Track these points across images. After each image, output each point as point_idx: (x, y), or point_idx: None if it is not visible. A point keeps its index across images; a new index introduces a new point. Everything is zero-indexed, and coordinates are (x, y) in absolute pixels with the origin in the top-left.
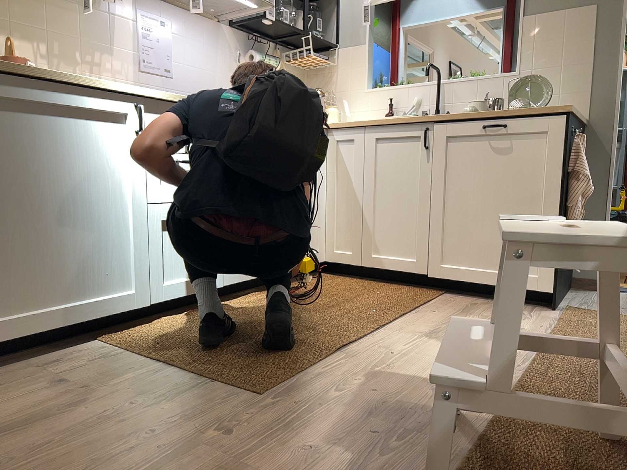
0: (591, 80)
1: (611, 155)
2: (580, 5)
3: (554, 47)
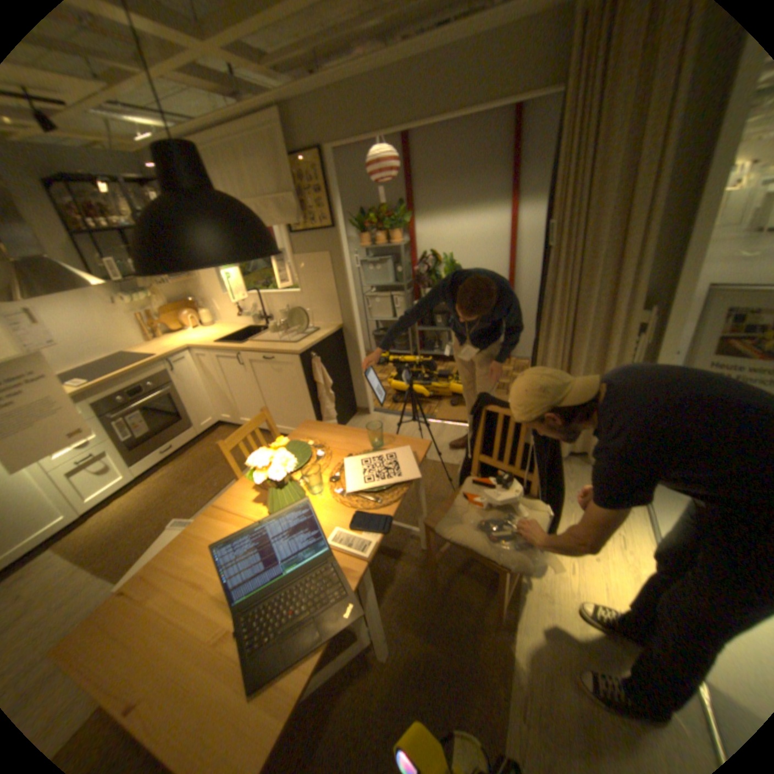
0: (338, 298)
1: (358, 343)
2: (321, 249)
3: (315, 275)
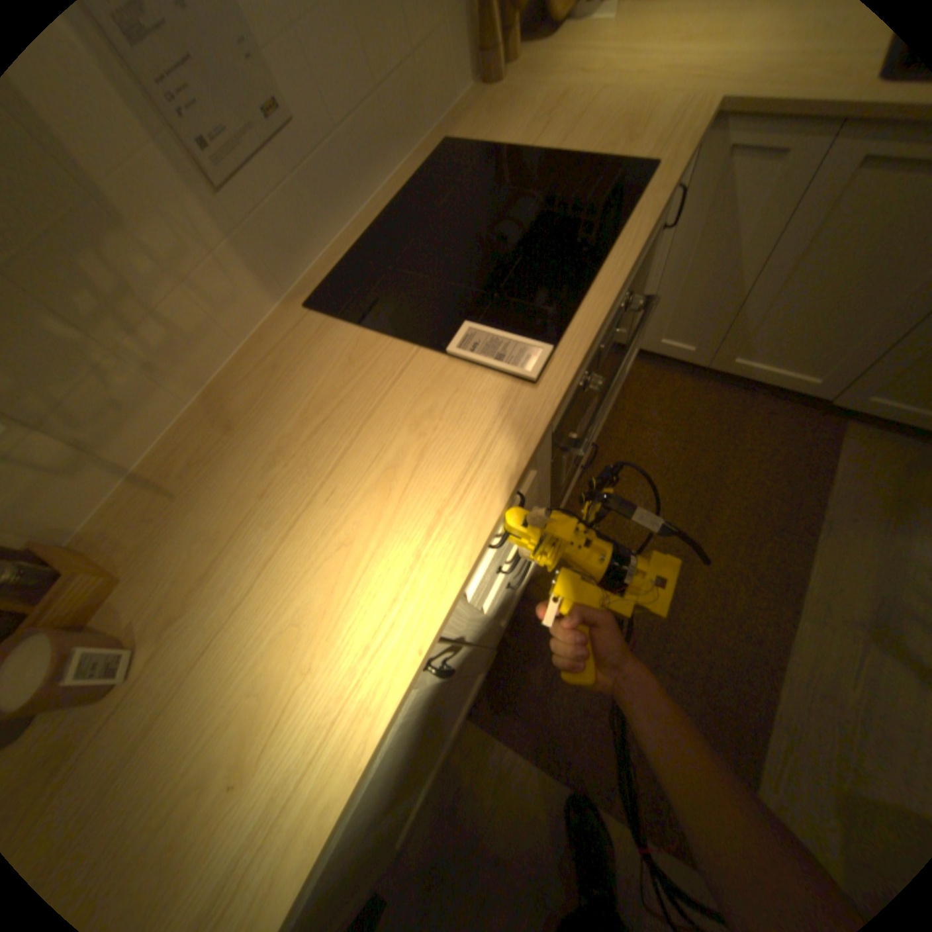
0: None
1: None
2: None
3: None
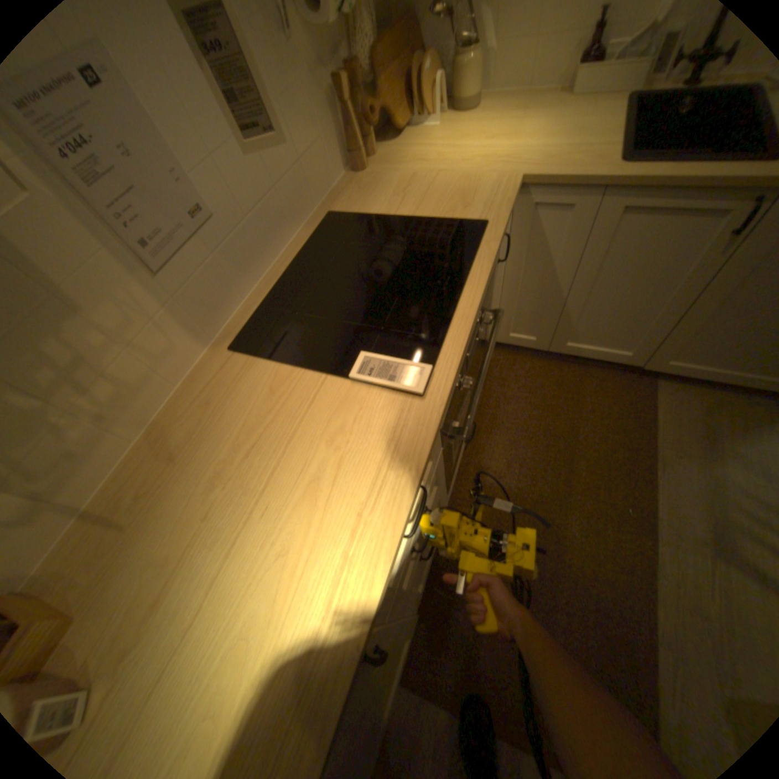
0: None
1: None
2: None
3: None
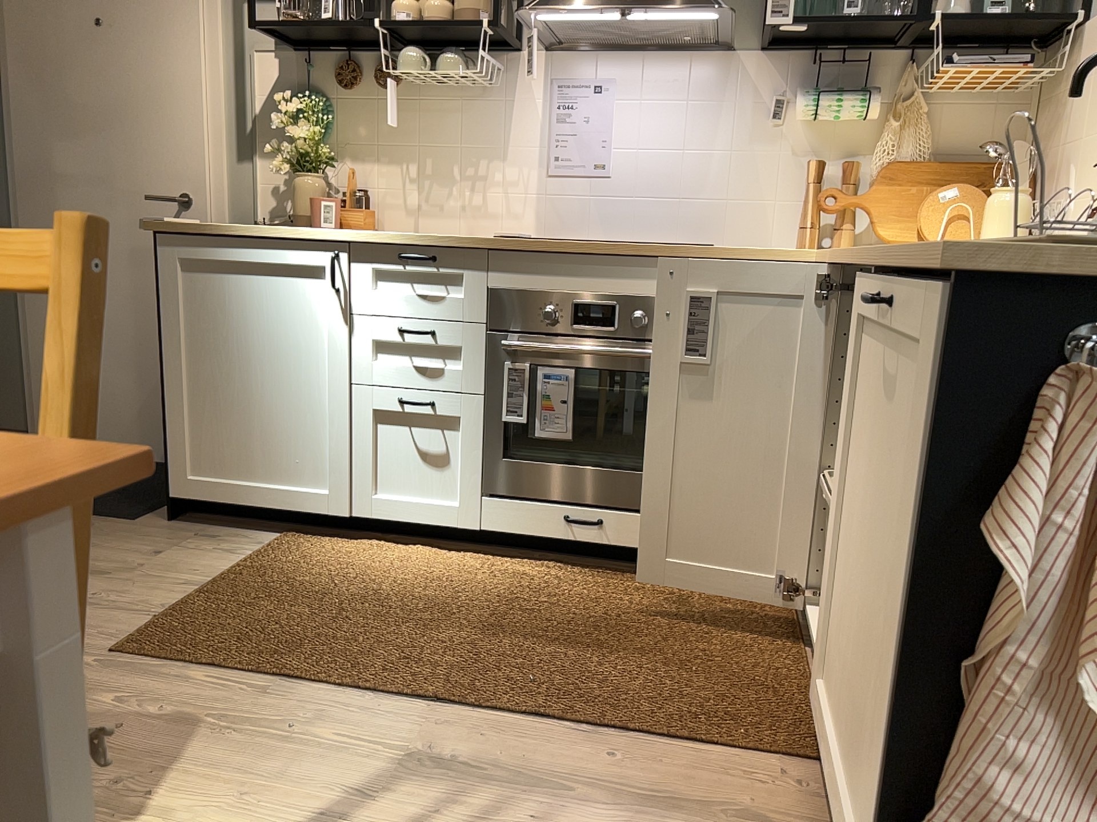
0: None
1: None
2: None
3: None
